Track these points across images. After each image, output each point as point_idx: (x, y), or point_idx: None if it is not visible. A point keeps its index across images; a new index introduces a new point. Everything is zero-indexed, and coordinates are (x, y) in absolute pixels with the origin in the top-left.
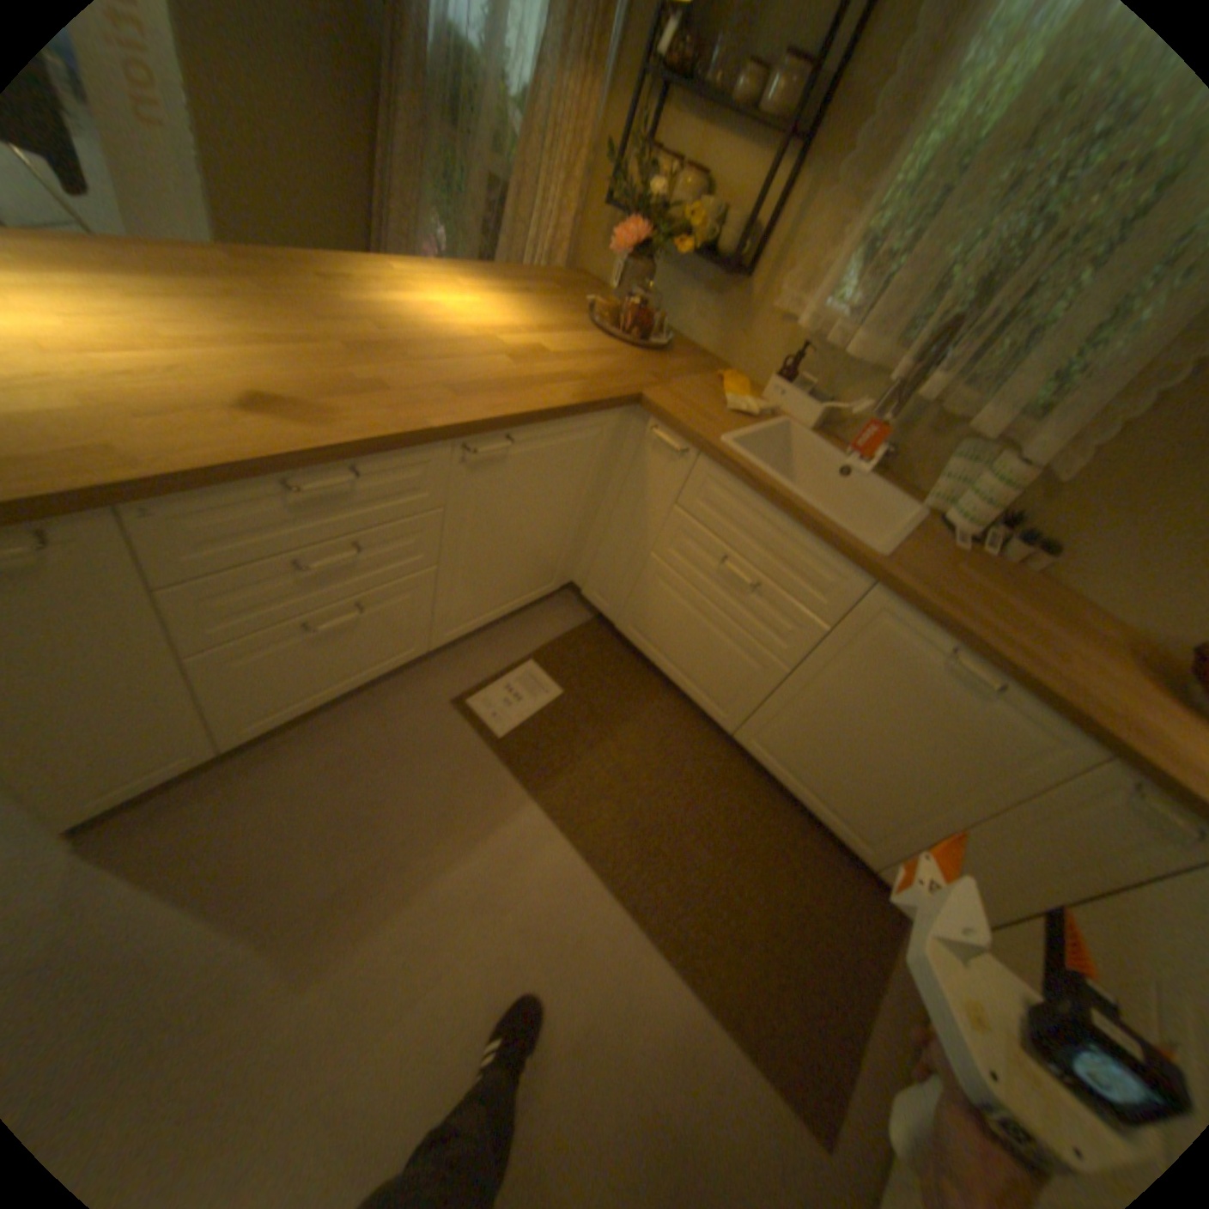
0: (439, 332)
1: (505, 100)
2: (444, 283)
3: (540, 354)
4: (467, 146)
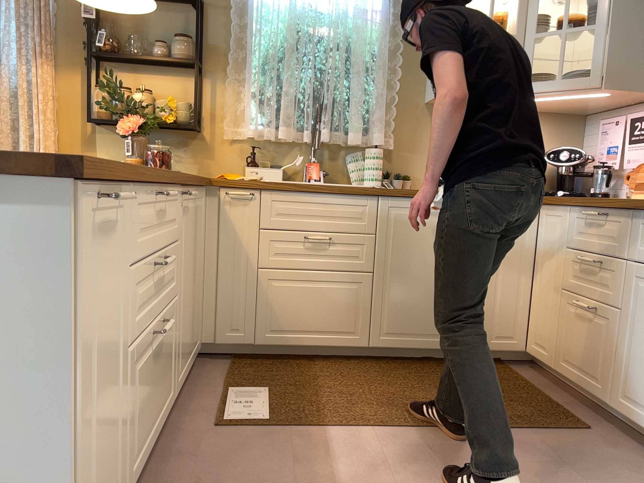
0: None
1: None
2: None
3: None
4: None
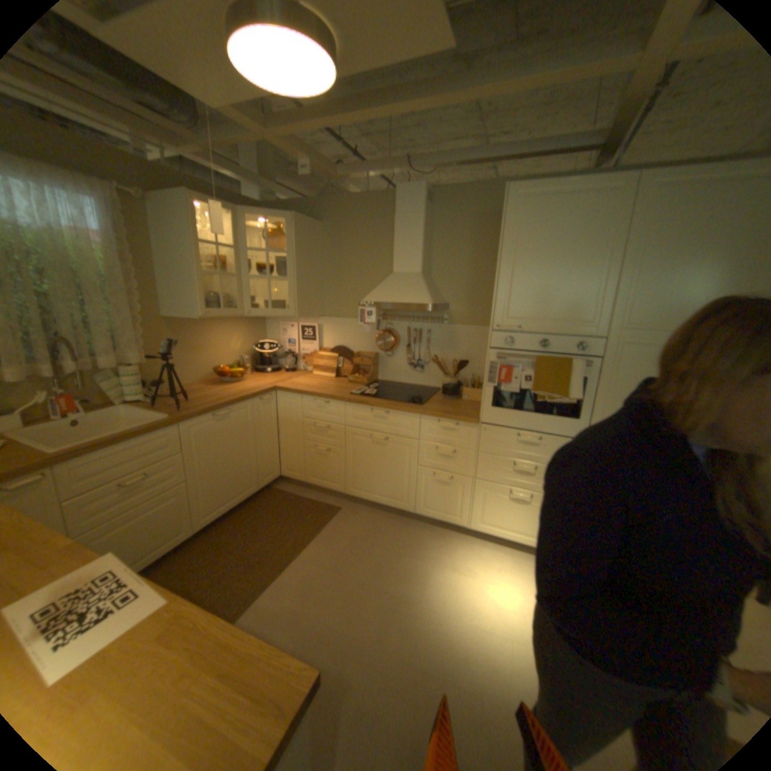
0: None
1: None
2: None
3: None
4: None
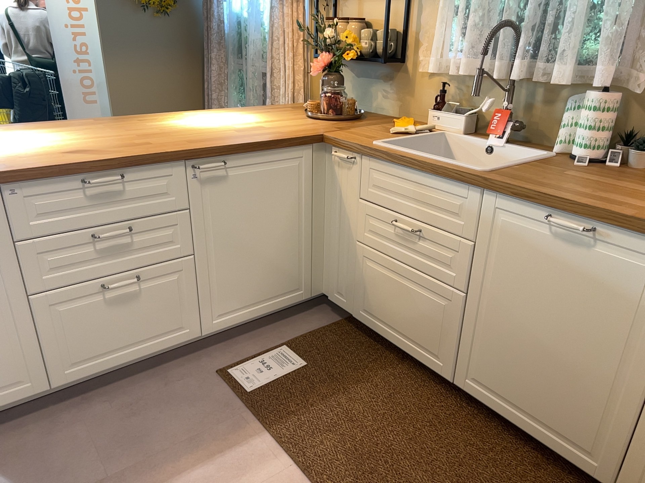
0: (197, 127)
1: (262, 33)
2: (214, 114)
3: (259, 127)
4: (249, 63)
